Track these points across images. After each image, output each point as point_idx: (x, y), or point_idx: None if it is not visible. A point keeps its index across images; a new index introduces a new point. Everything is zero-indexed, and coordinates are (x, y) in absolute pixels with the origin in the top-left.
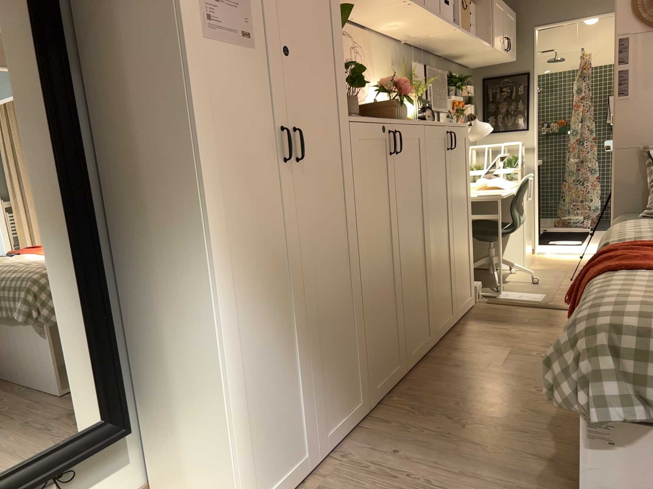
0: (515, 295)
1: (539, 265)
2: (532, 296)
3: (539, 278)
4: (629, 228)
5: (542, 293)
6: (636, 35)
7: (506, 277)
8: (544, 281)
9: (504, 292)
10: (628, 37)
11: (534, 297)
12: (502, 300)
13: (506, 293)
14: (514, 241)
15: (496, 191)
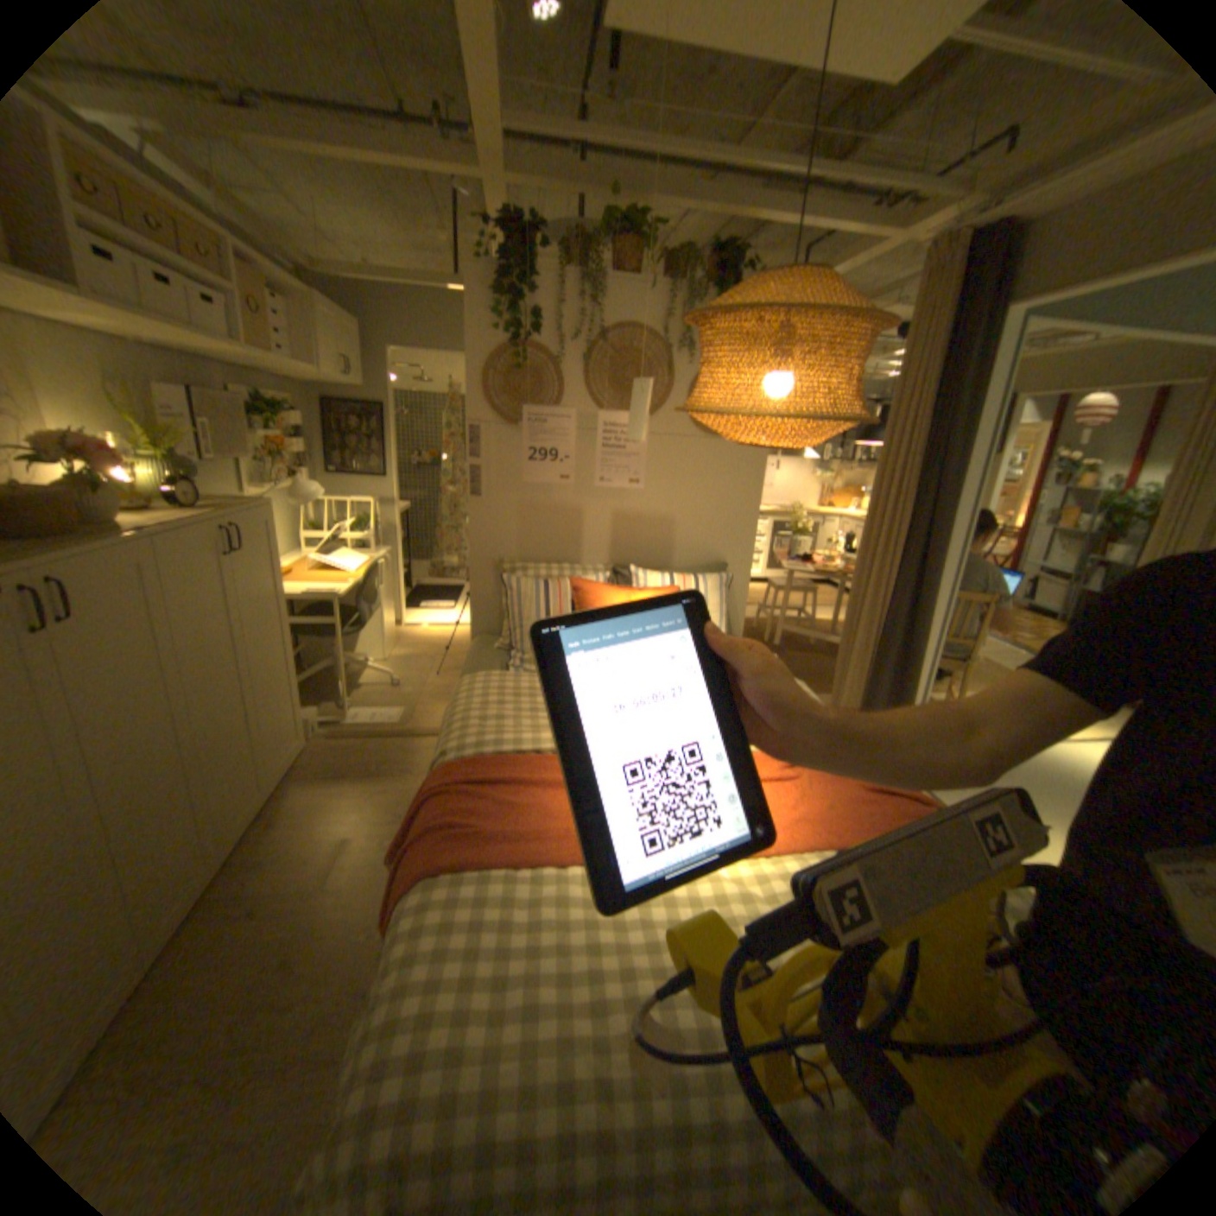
0: (369, 714)
1: (407, 647)
2: (390, 713)
3: (404, 675)
4: (480, 698)
5: (404, 705)
6: (494, 423)
7: (362, 676)
8: (409, 681)
9: (354, 709)
10: (486, 424)
11: (393, 716)
12: (349, 731)
13: (357, 713)
14: (374, 625)
15: (340, 574)
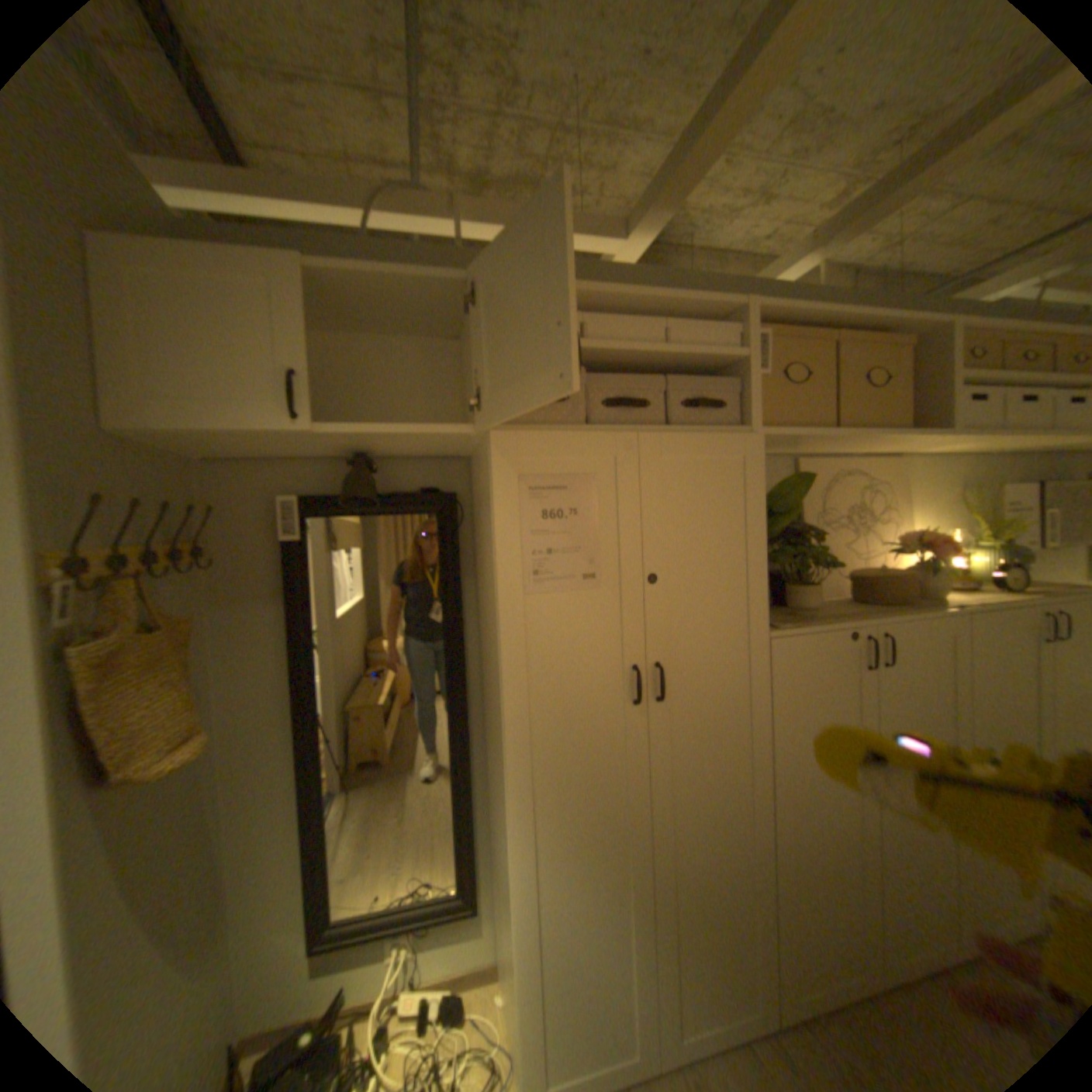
0: None
1: None
2: None
3: None
4: None
5: None
6: None
7: None
8: None
9: None
10: None
11: None
12: None
13: None
14: None
15: None
